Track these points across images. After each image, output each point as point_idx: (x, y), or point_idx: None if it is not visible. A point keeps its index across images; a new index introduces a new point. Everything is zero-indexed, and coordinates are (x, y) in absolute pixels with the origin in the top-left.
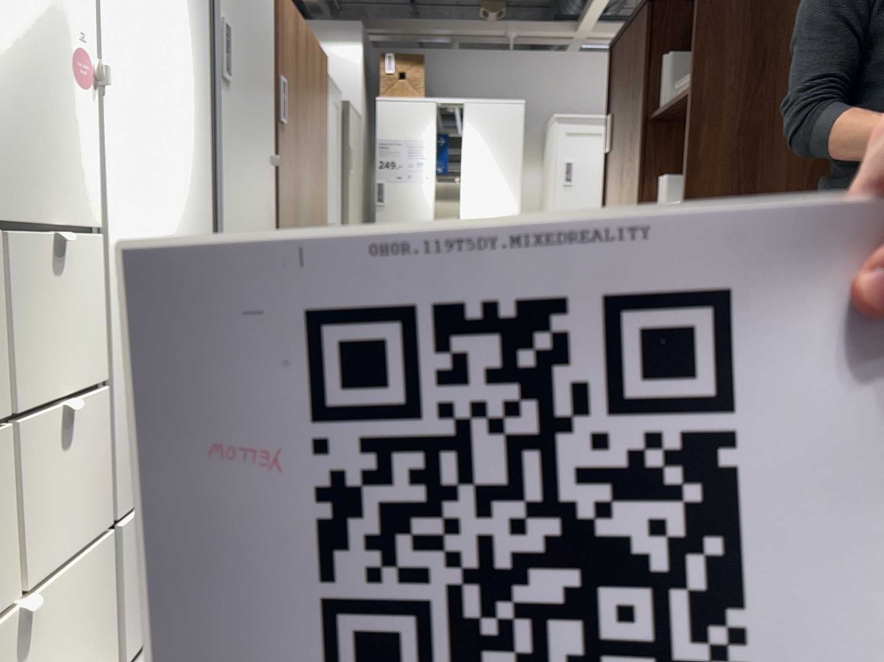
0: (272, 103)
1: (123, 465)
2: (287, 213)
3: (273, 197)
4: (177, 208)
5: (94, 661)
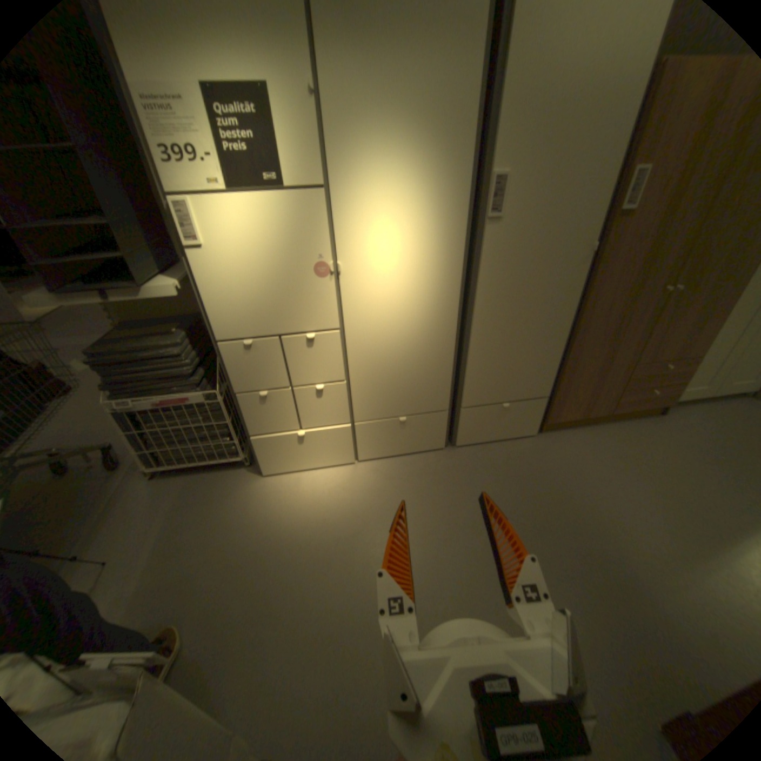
0: (620, 193)
1: (363, 406)
2: (619, 281)
3: (586, 274)
4: (417, 310)
5: (344, 453)
